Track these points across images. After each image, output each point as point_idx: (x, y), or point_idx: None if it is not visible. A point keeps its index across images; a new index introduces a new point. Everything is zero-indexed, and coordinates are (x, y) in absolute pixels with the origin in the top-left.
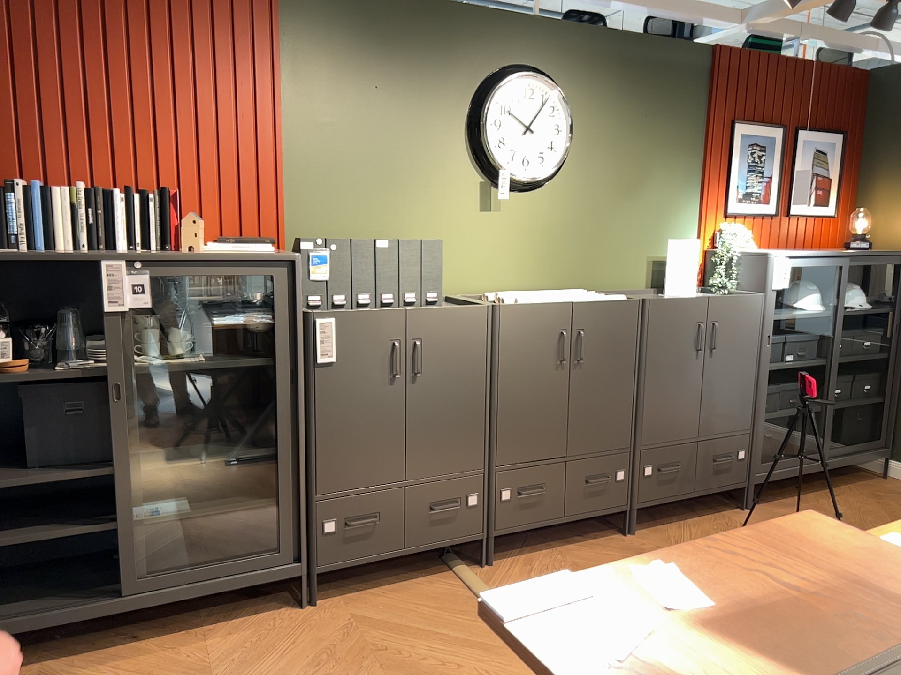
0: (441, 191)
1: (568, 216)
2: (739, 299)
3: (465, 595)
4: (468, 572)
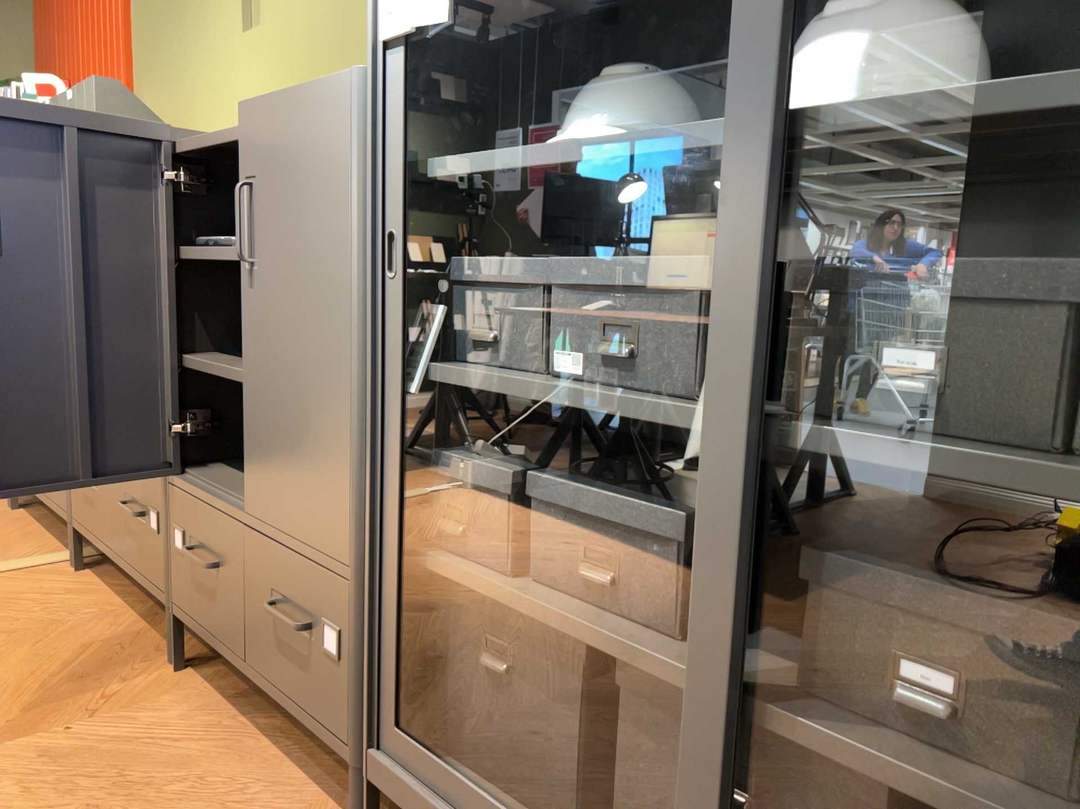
0: (213, 19)
1: (331, 3)
2: (295, 97)
3: None
4: (51, 557)
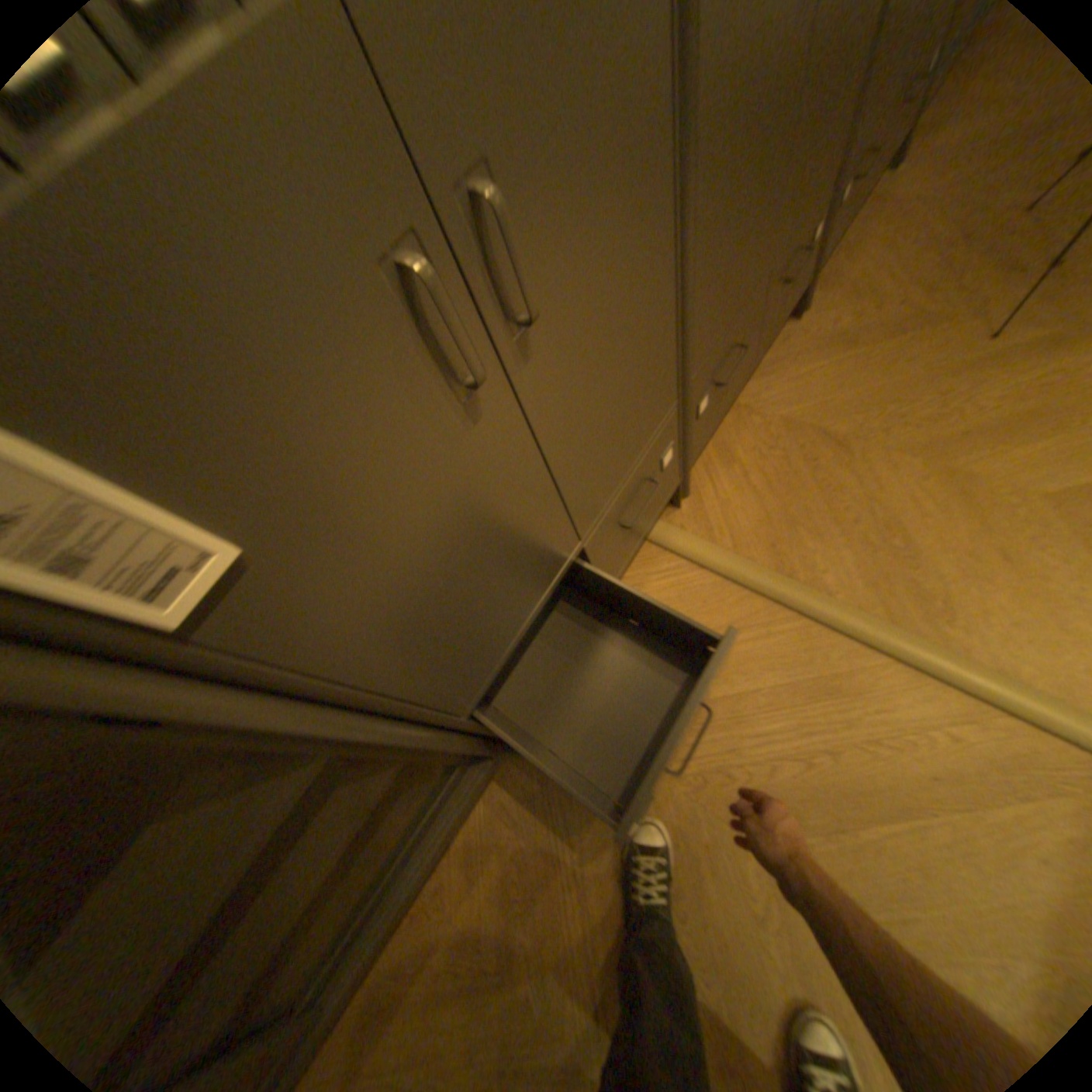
0: None
1: None
2: None
3: (704, 582)
4: (674, 534)
